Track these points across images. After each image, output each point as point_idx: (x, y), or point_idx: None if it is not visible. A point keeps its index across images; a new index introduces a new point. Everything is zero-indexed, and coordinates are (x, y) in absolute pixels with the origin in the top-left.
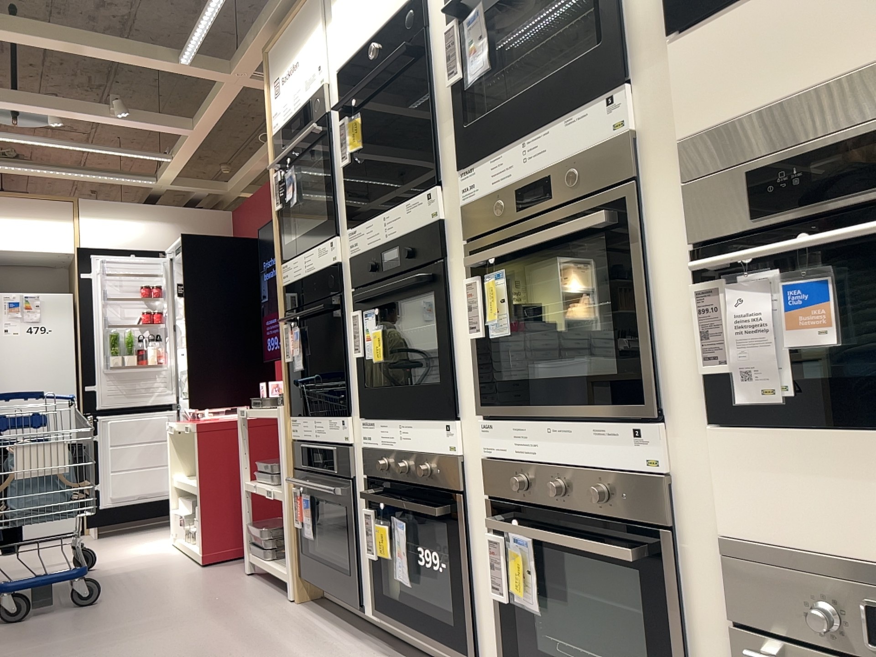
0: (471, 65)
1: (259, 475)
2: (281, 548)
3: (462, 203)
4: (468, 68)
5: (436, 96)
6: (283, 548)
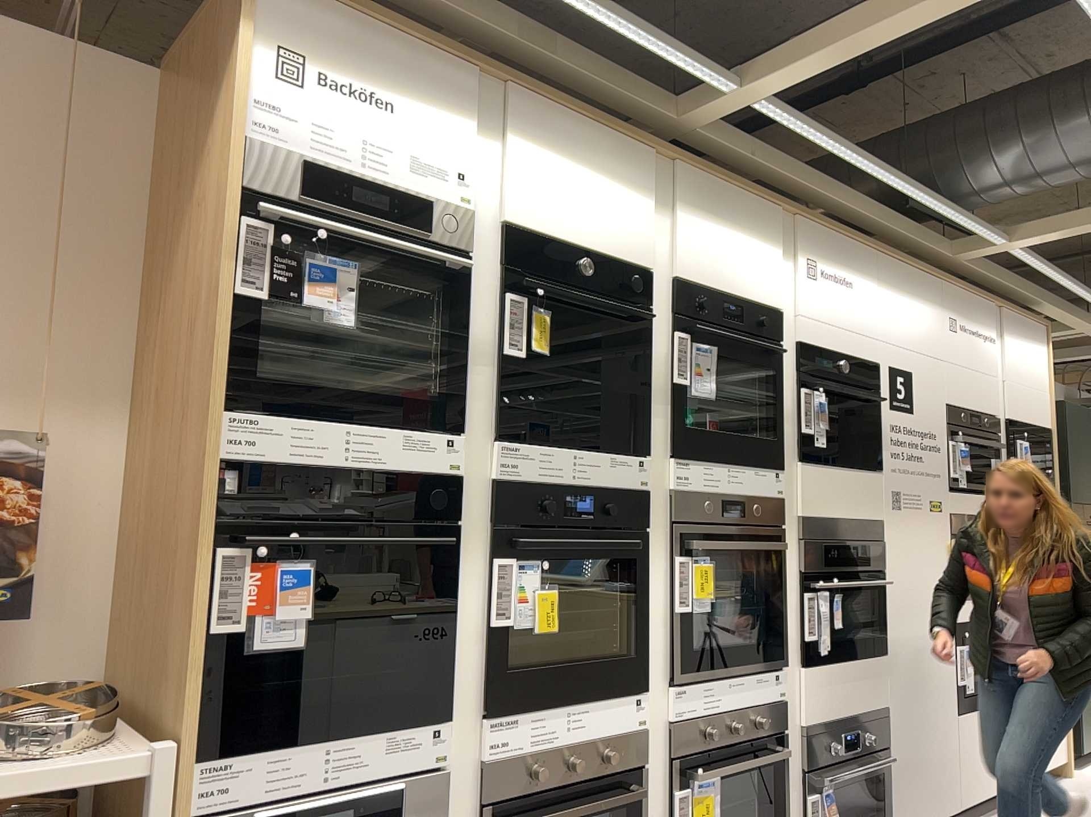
0: (691, 383)
1: None
2: None
3: (666, 485)
4: (689, 383)
5: (646, 376)
6: None
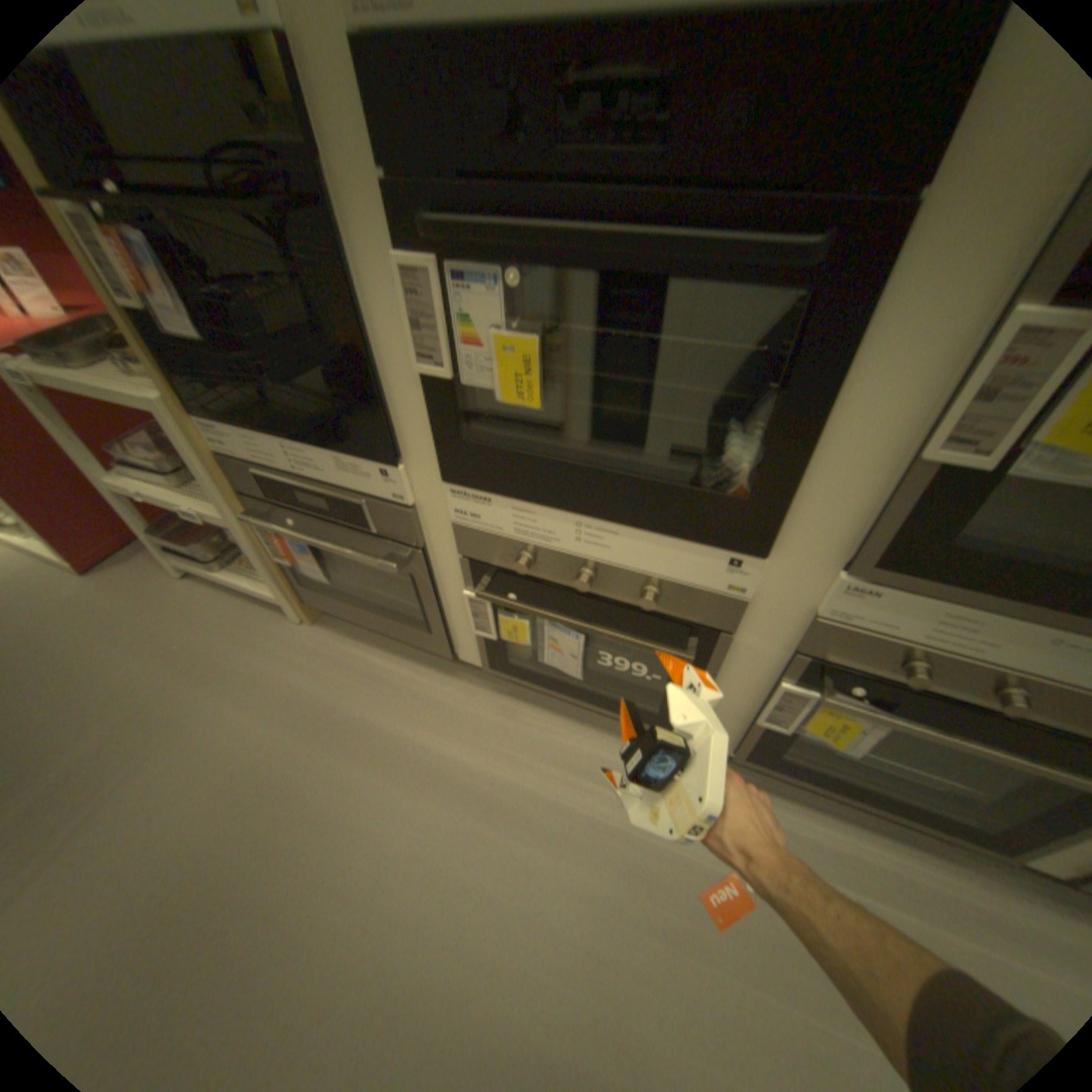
0: None
1: (125, 465)
2: (229, 553)
3: None
4: None
5: None
6: (230, 549)
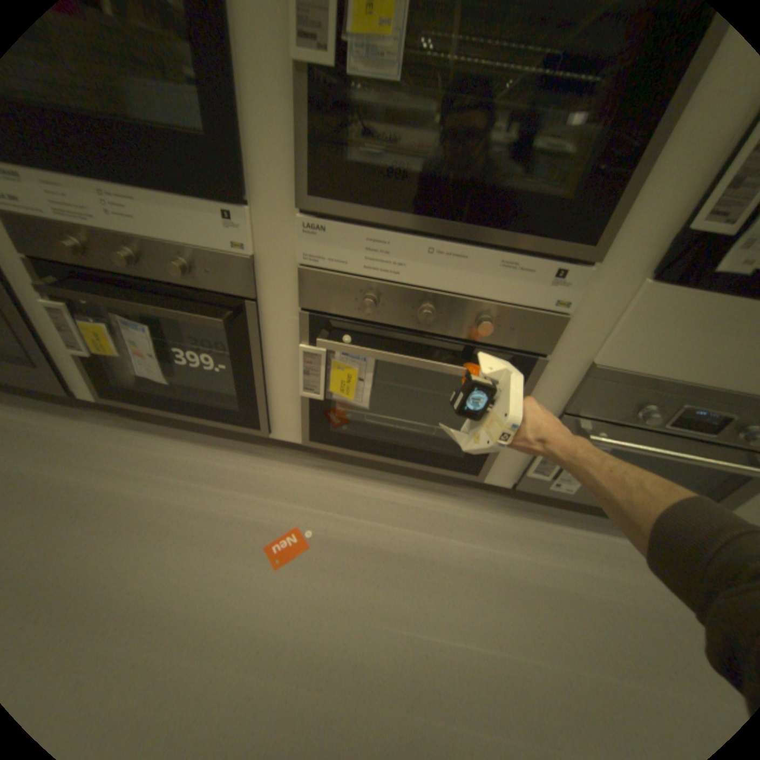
0: None
1: None
2: None
3: None
4: None
5: None
6: None
